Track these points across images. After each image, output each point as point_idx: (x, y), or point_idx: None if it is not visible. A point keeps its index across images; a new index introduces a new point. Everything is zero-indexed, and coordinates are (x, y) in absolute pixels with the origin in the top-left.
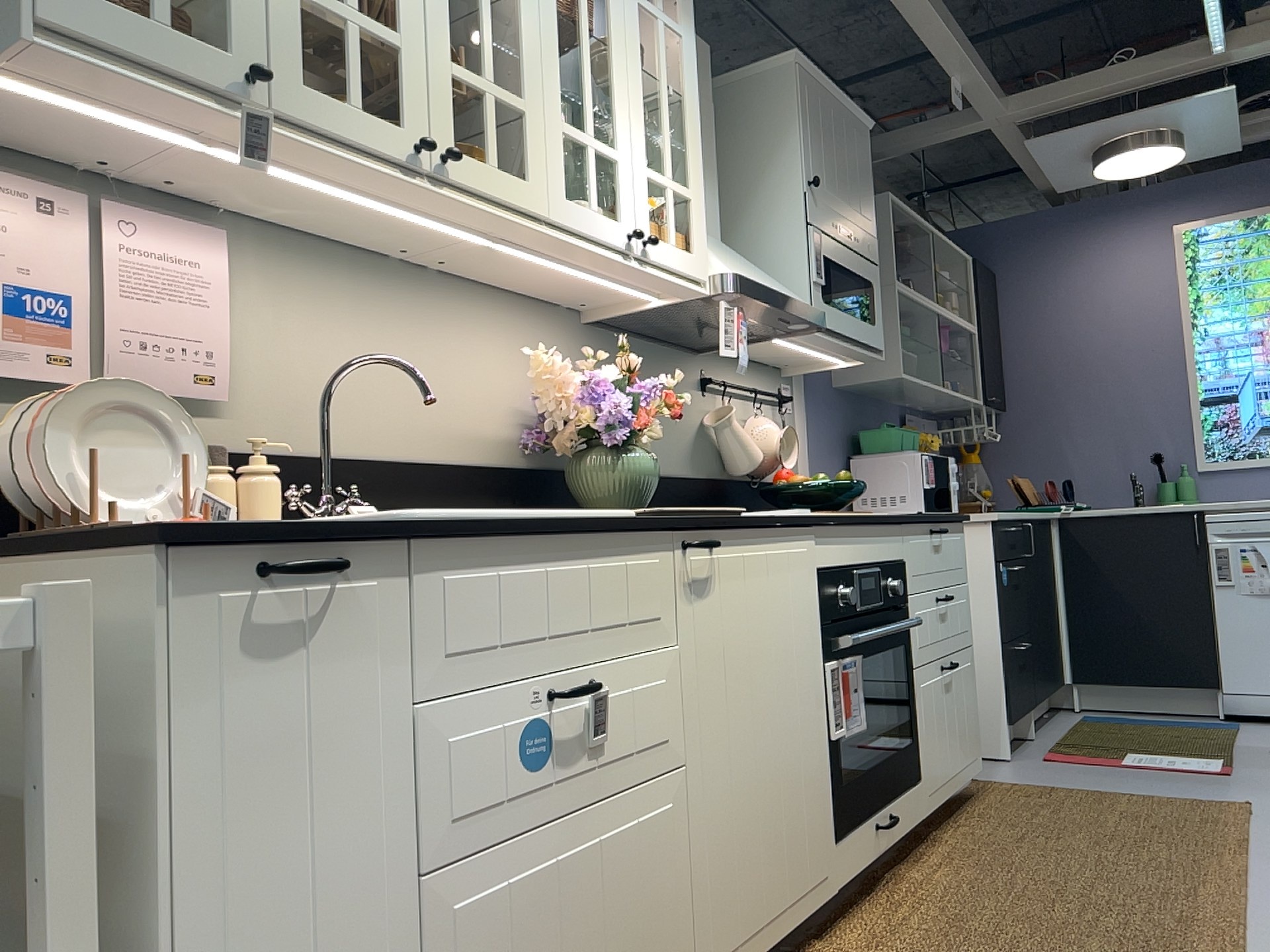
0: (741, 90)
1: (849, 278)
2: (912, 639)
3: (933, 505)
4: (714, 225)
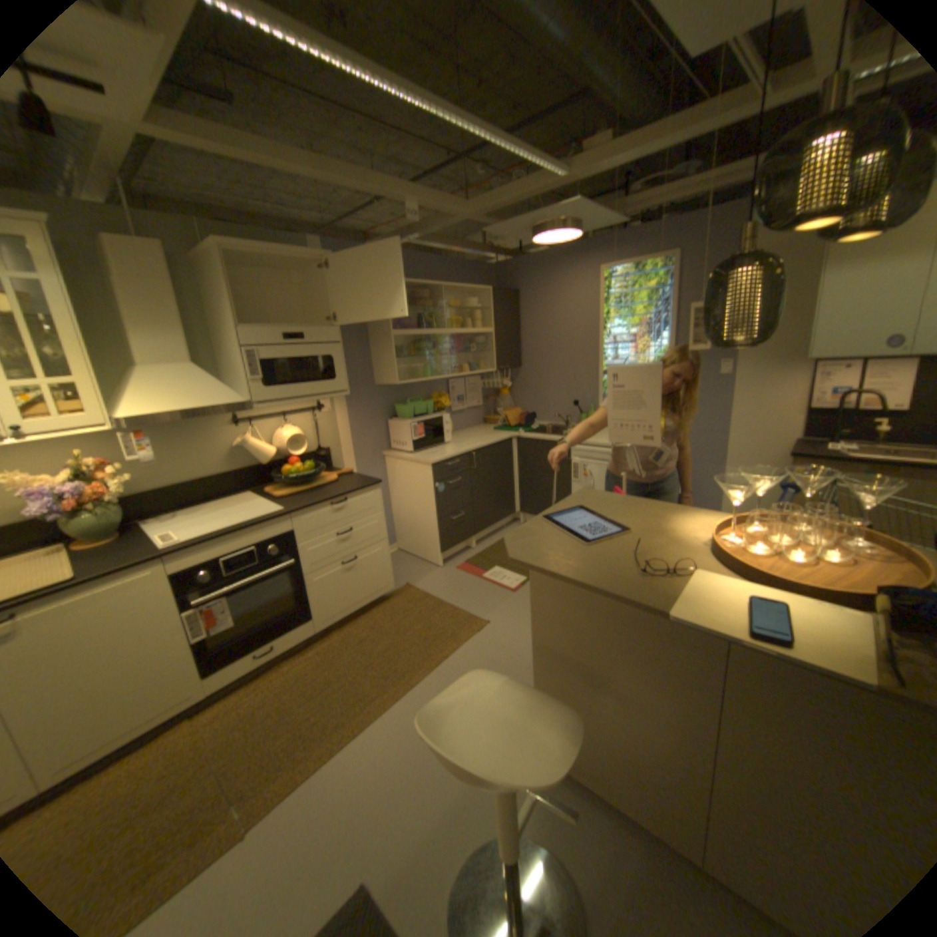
0: (205, 256)
1: (303, 360)
2: (301, 564)
3: (421, 447)
4: (177, 356)
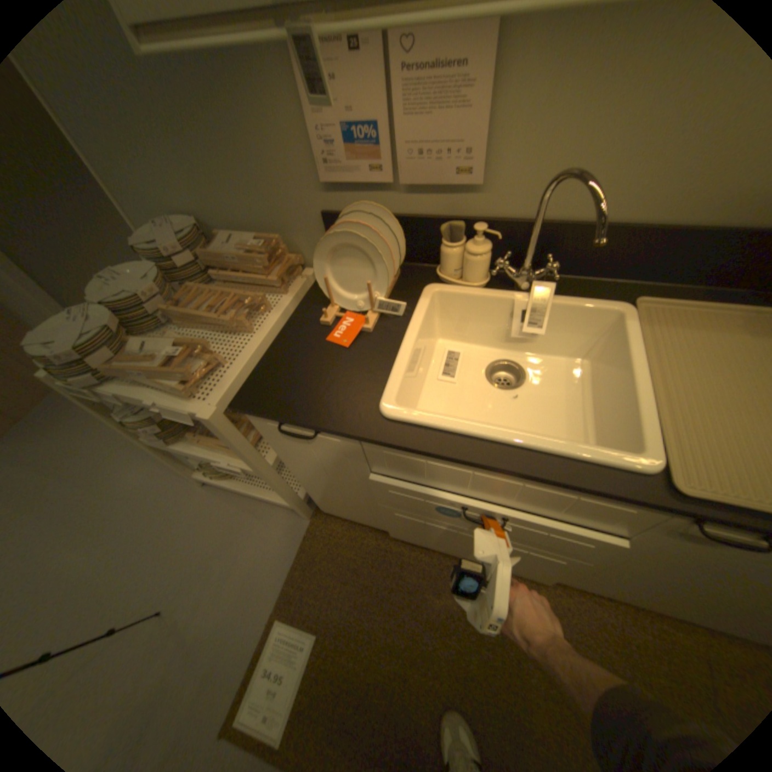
0: None
1: None
2: None
3: None
4: None
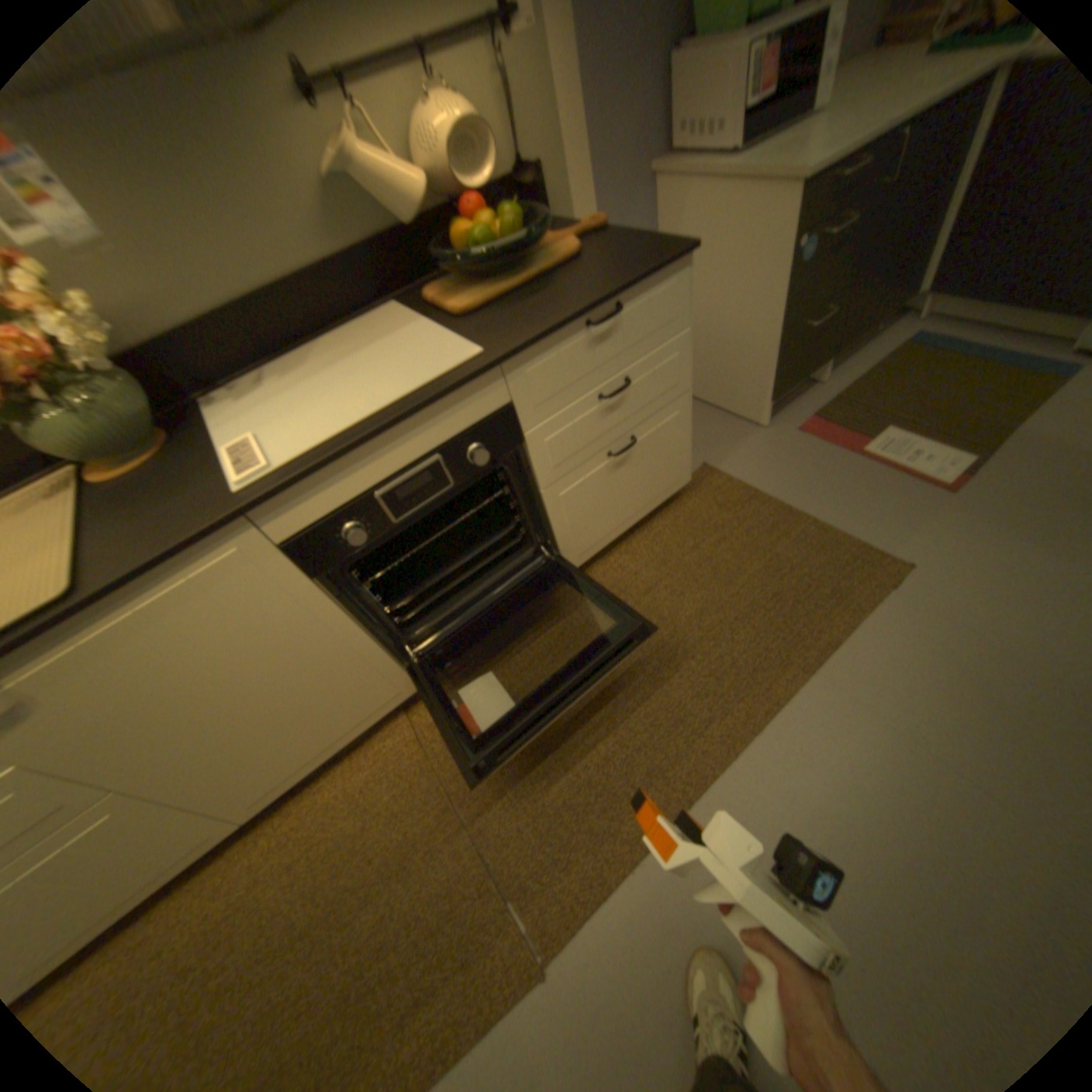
0: None
1: None
2: (535, 471)
3: (758, 131)
4: None
